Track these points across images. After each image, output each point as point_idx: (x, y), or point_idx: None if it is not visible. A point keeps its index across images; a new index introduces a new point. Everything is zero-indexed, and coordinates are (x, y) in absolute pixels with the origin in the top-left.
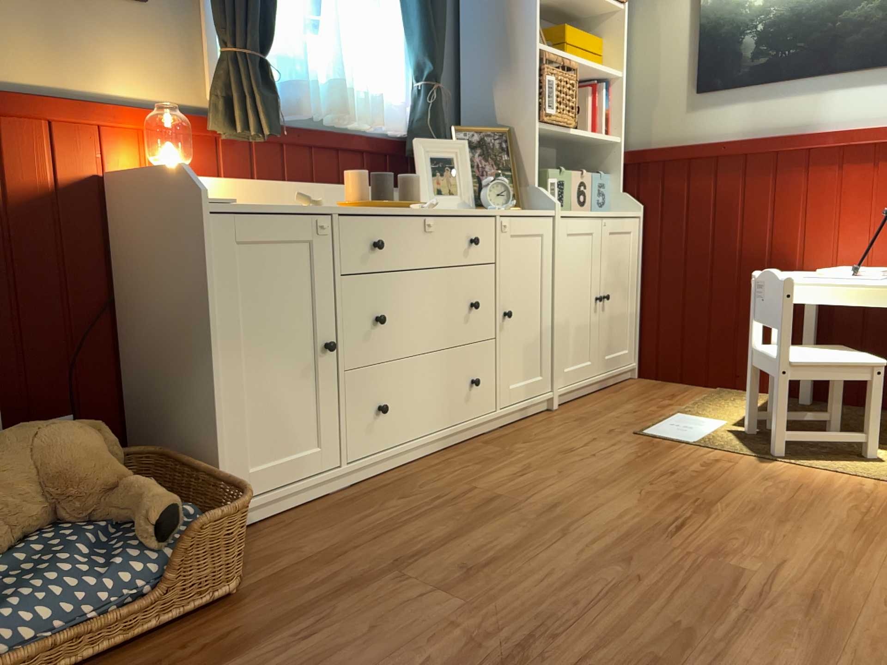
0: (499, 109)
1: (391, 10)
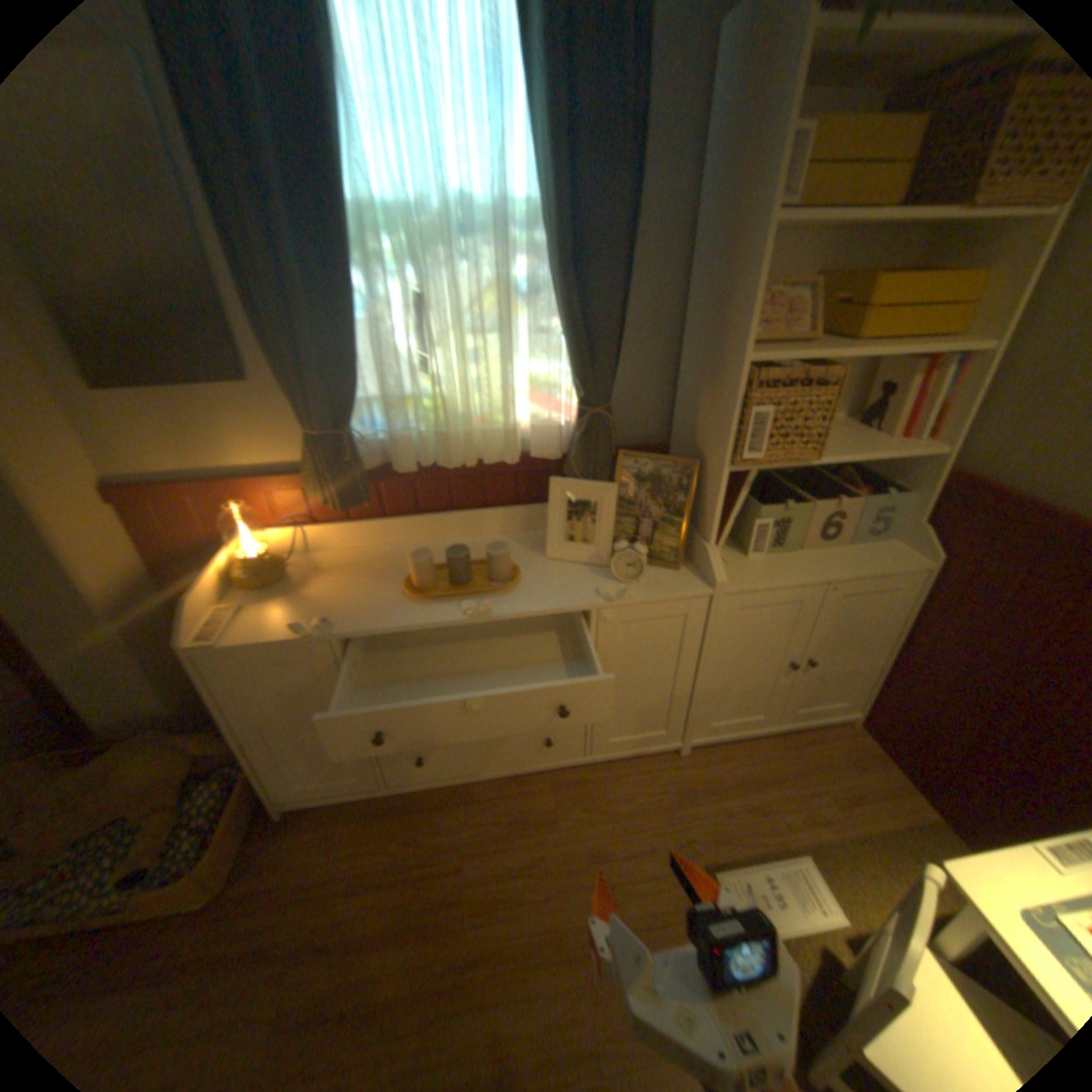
0: (700, 426)
1: (547, 309)
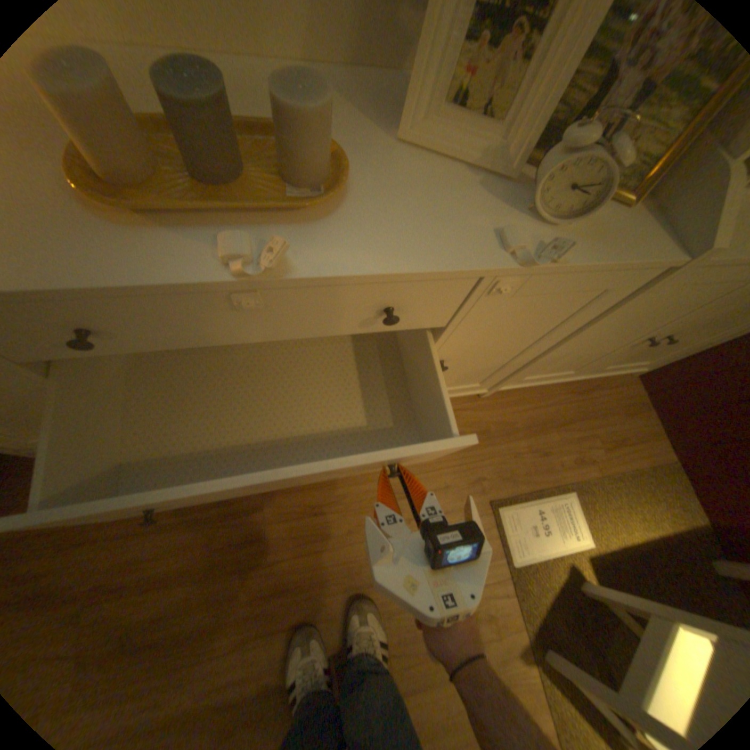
0: None
1: None
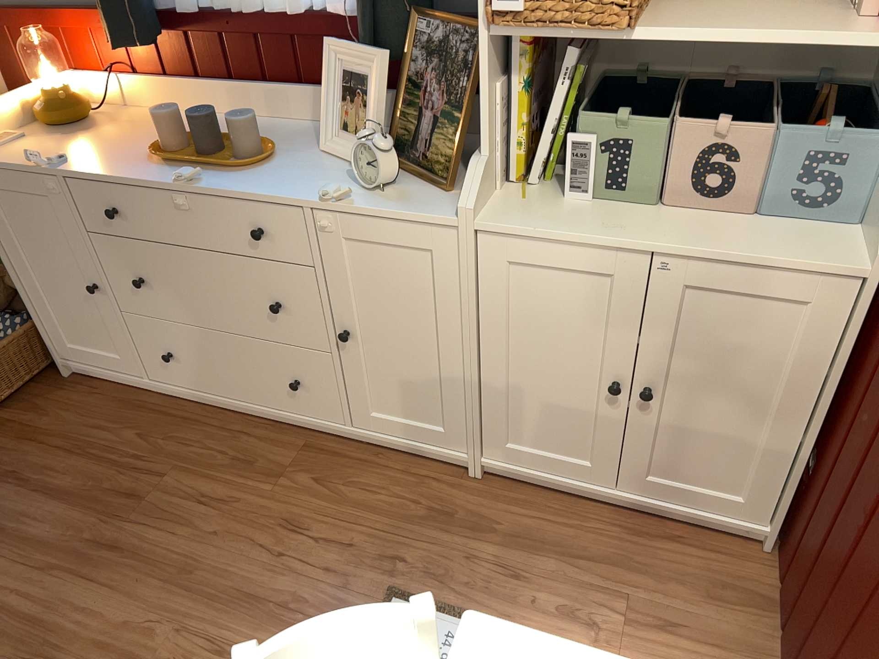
0: None
1: None
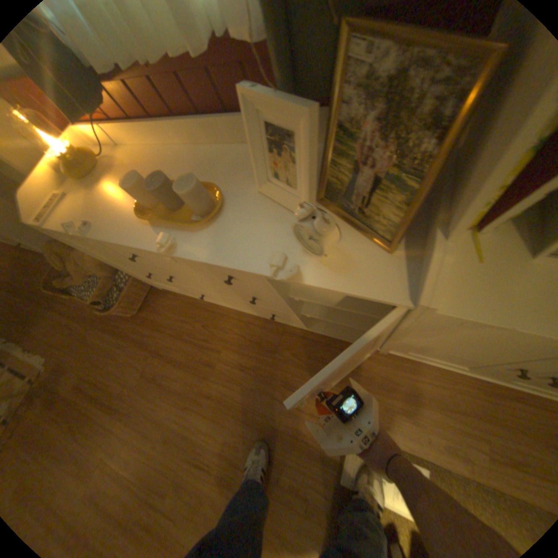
0: None
1: None
